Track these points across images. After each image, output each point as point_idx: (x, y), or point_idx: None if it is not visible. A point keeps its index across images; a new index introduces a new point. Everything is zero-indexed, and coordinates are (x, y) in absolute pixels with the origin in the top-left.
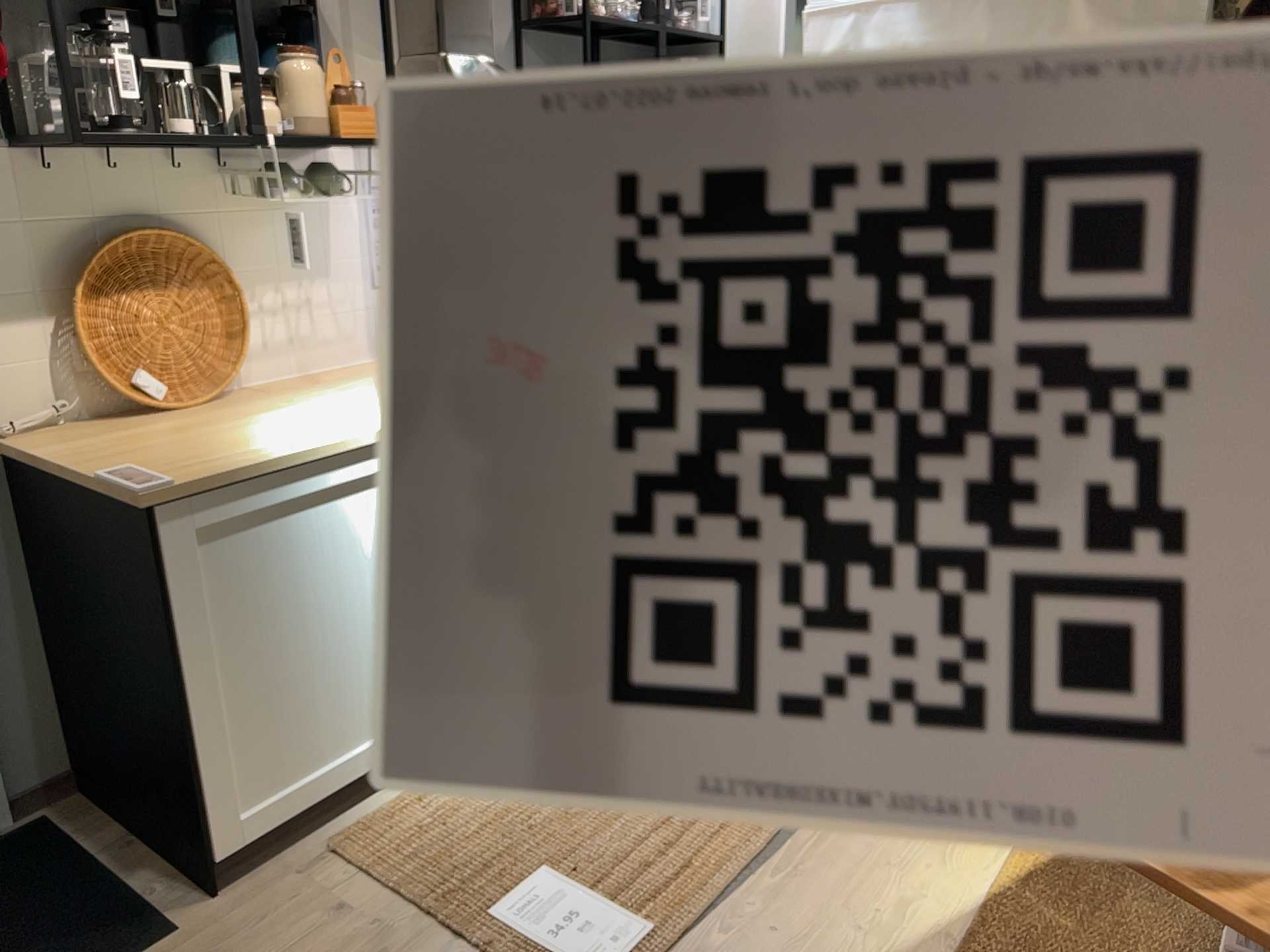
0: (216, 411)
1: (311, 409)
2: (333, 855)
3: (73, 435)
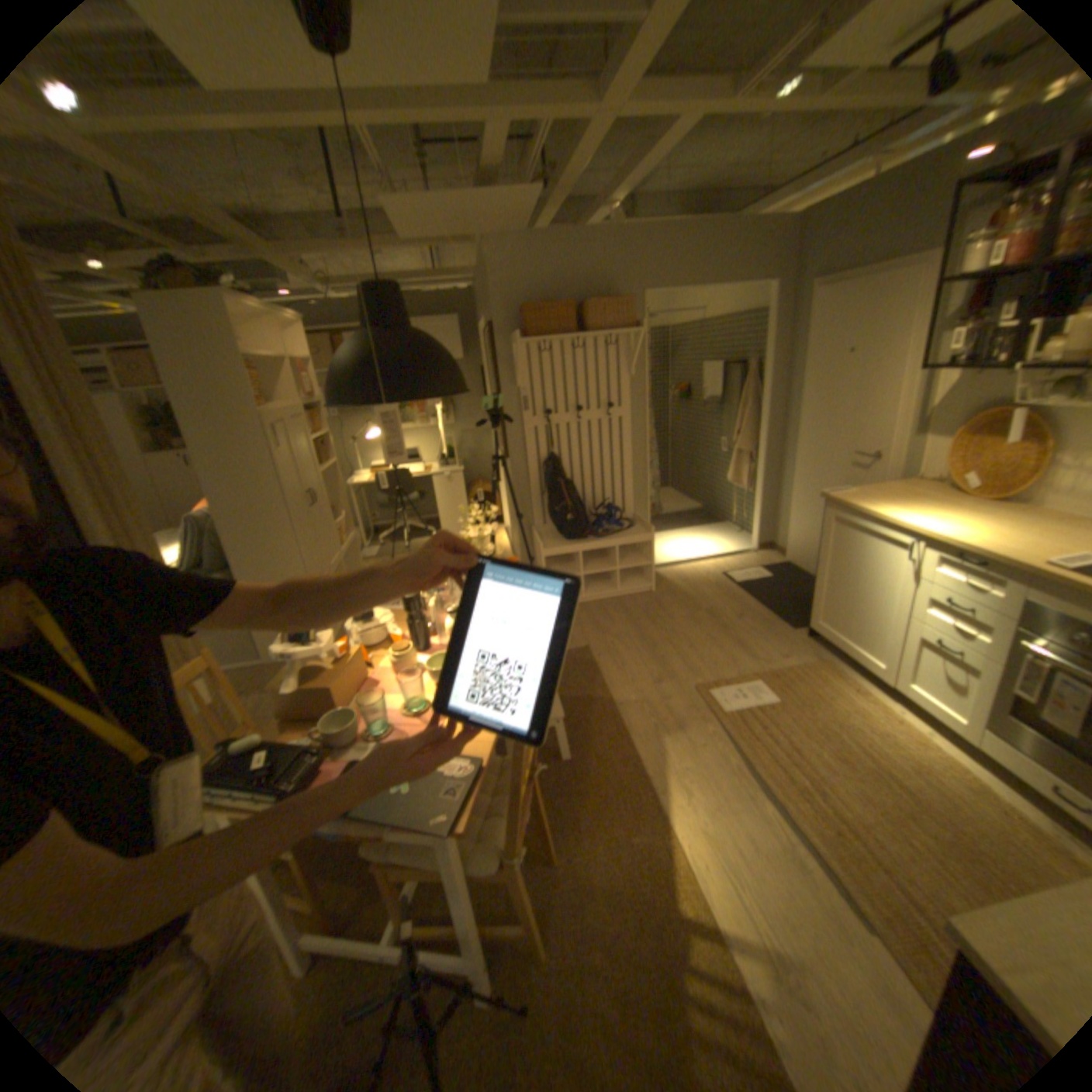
0: (969, 501)
1: (970, 515)
2: (821, 661)
3: (924, 485)
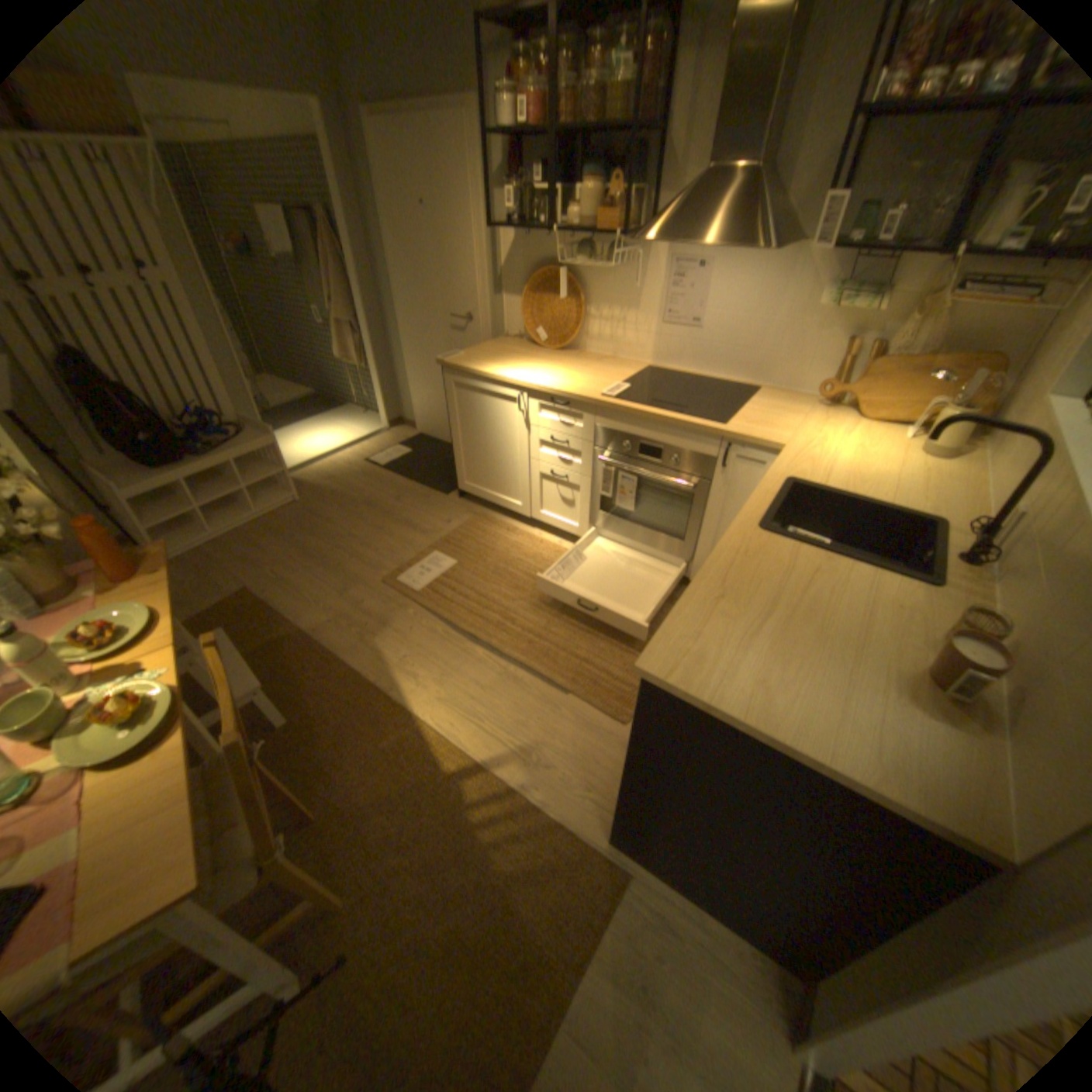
0: (543, 353)
1: (547, 365)
2: (475, 515)
3: (510, 342)
